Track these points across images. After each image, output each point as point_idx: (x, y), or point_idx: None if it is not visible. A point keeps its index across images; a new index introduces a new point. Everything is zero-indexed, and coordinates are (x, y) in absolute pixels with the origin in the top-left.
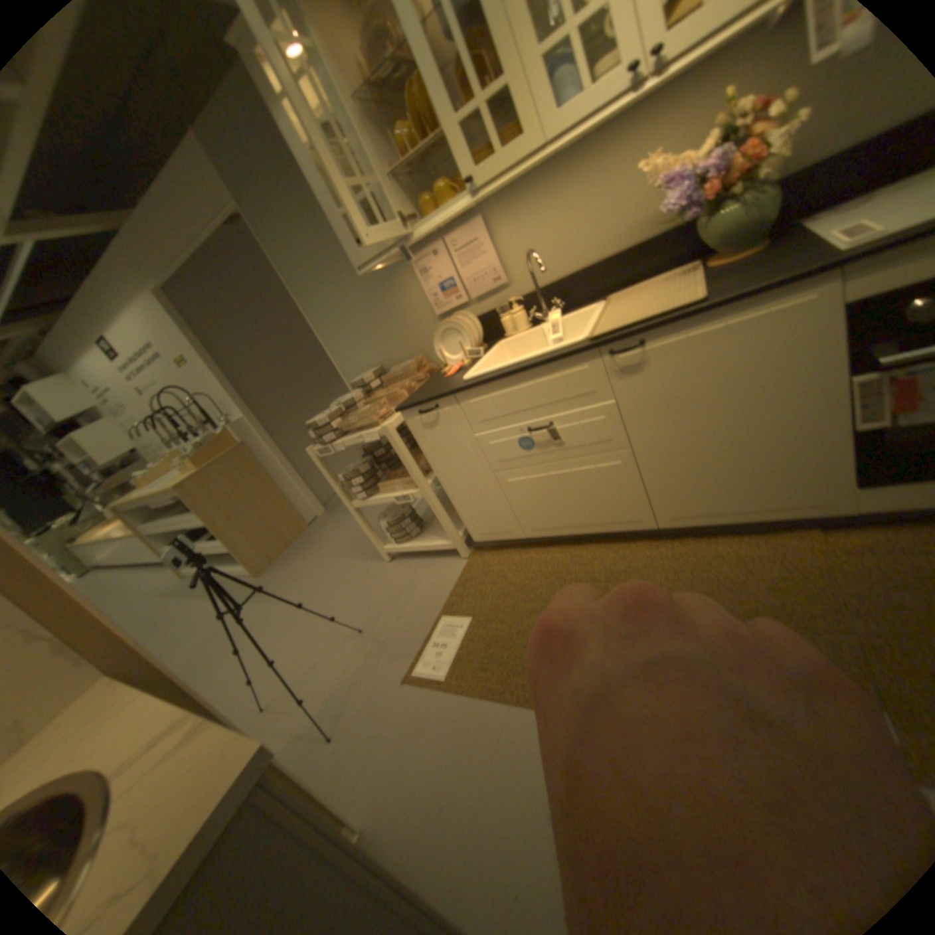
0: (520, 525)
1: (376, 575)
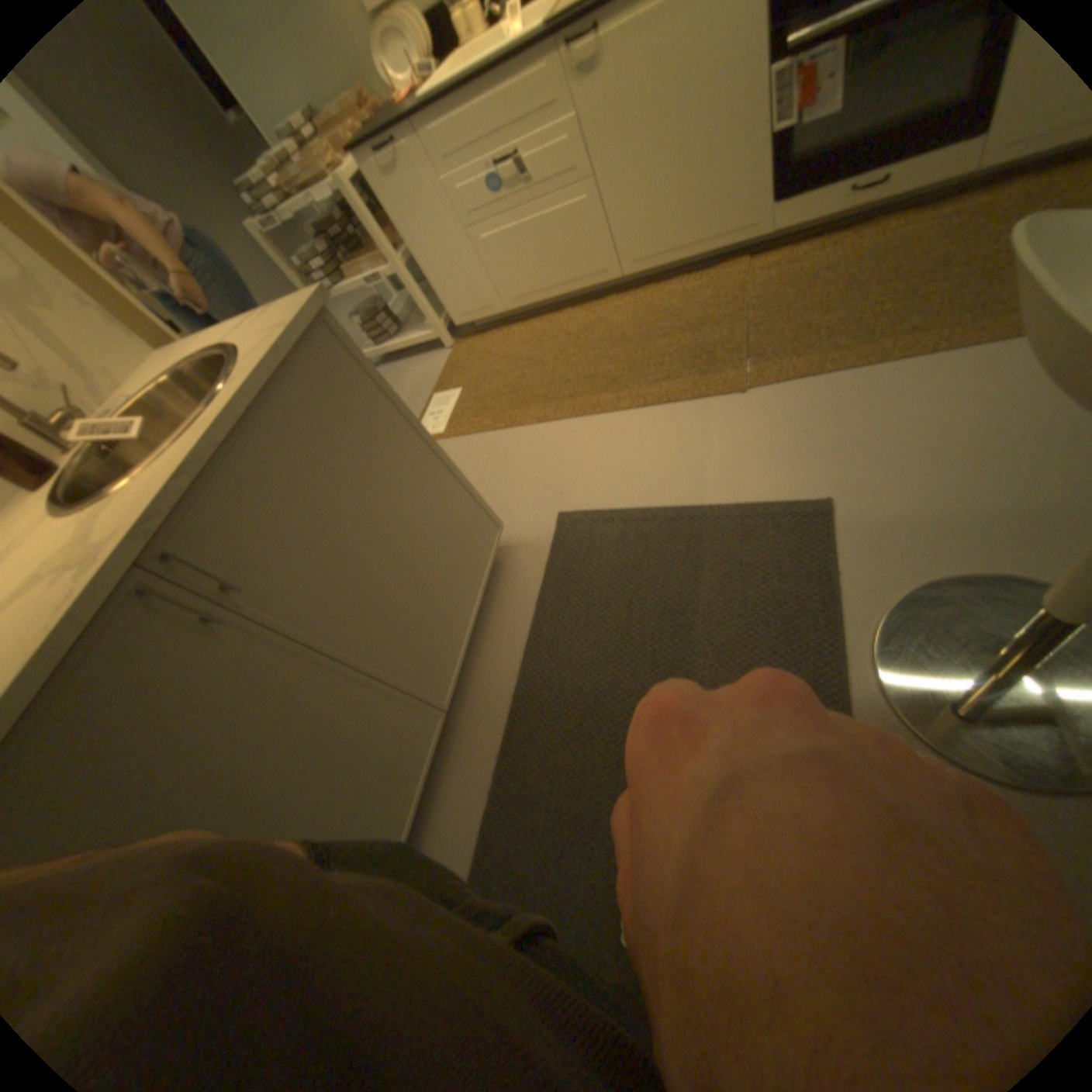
0: (500, 295)
1: None
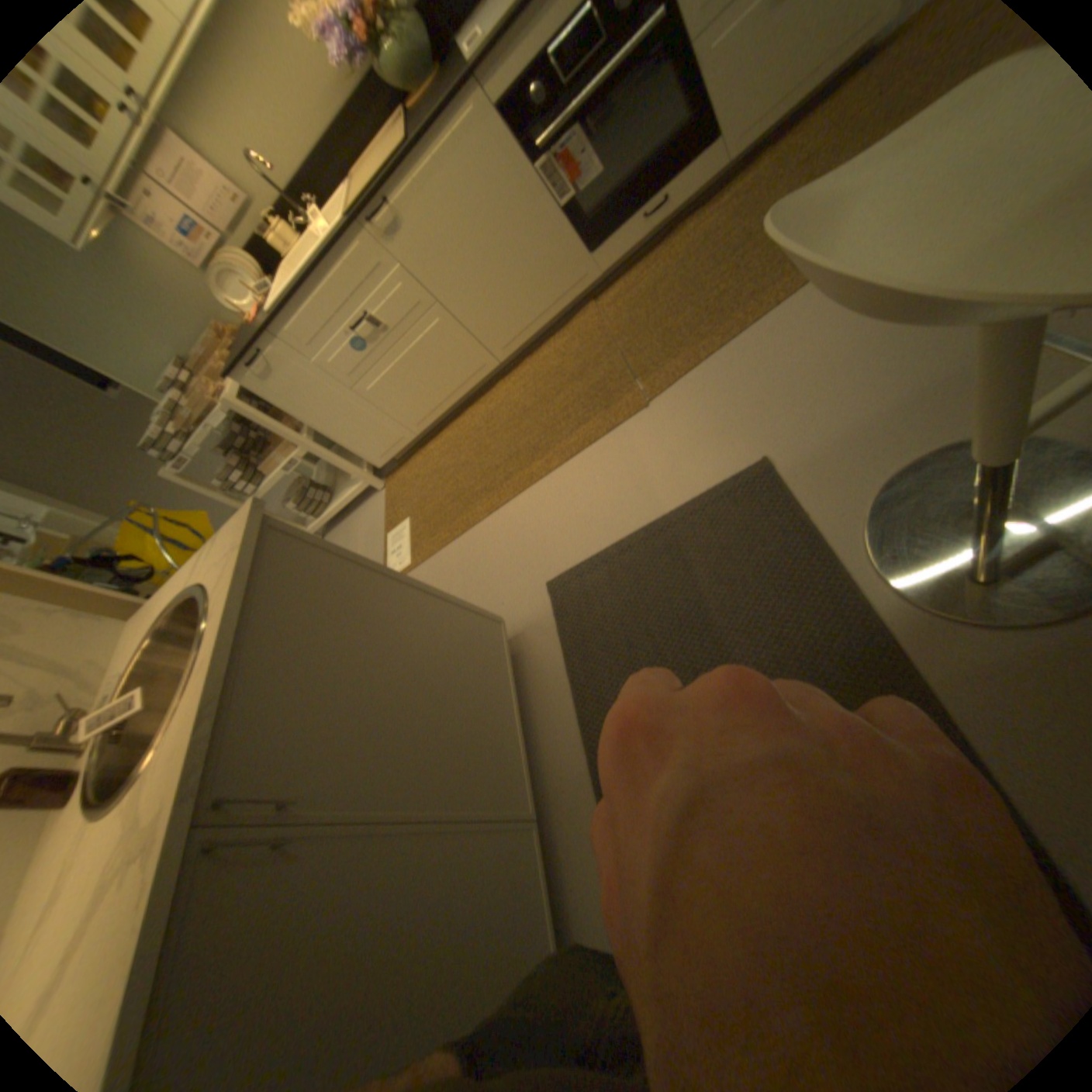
0: (407, 427)
1: None
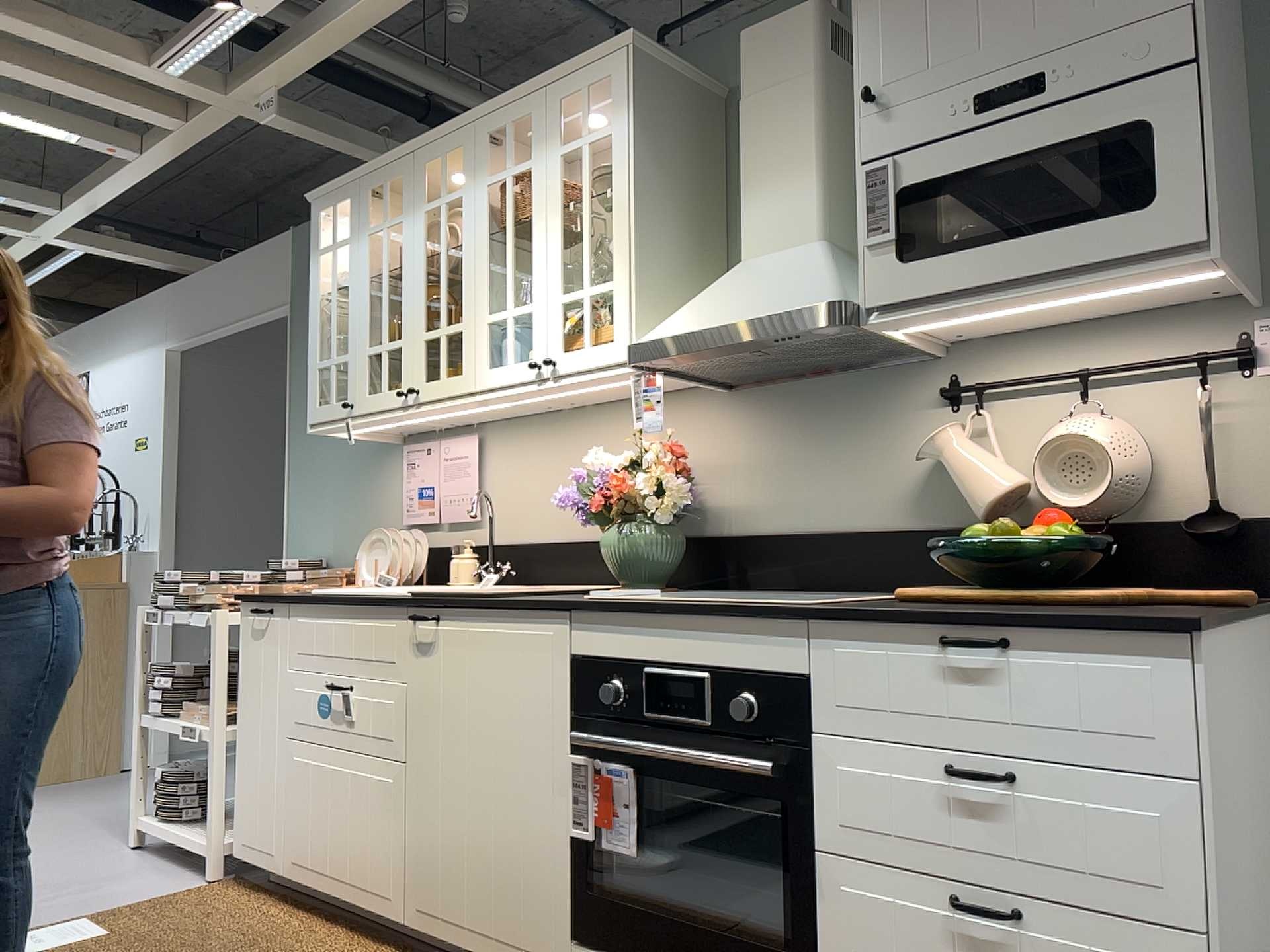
0: (282, 849)
1: (93, 855)
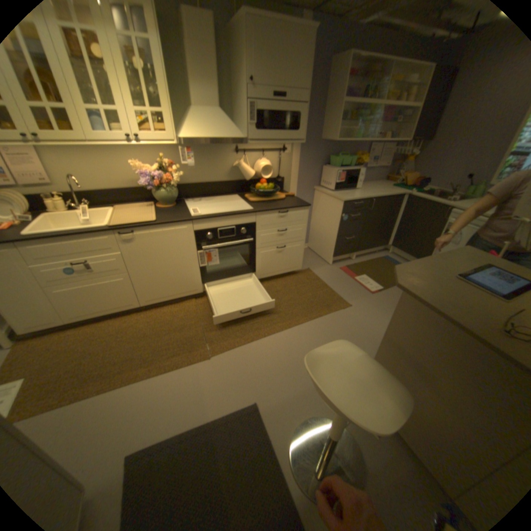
0: (60, 318)
1: None
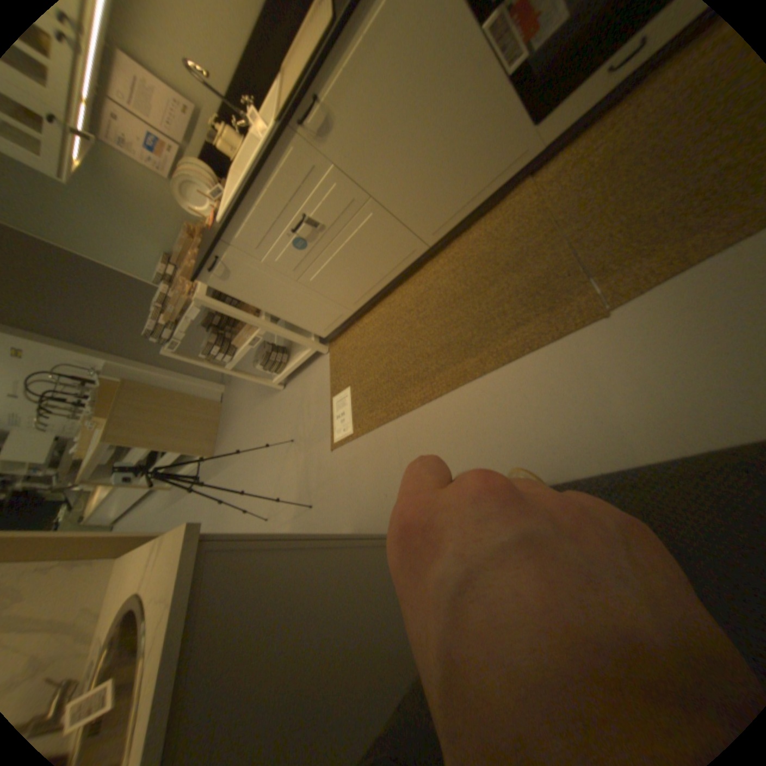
0: (345, 307)
1: (283, 402)
